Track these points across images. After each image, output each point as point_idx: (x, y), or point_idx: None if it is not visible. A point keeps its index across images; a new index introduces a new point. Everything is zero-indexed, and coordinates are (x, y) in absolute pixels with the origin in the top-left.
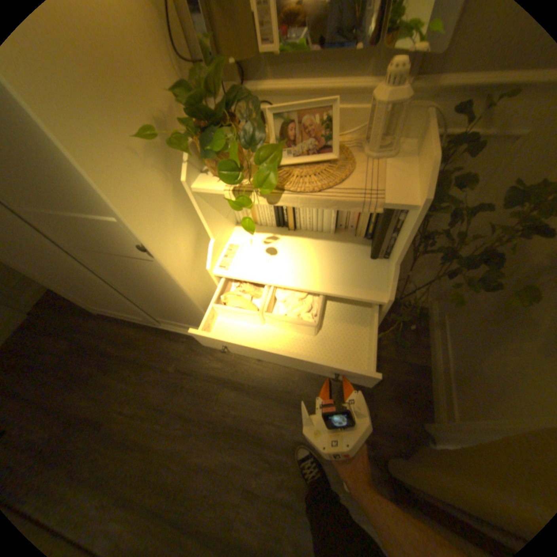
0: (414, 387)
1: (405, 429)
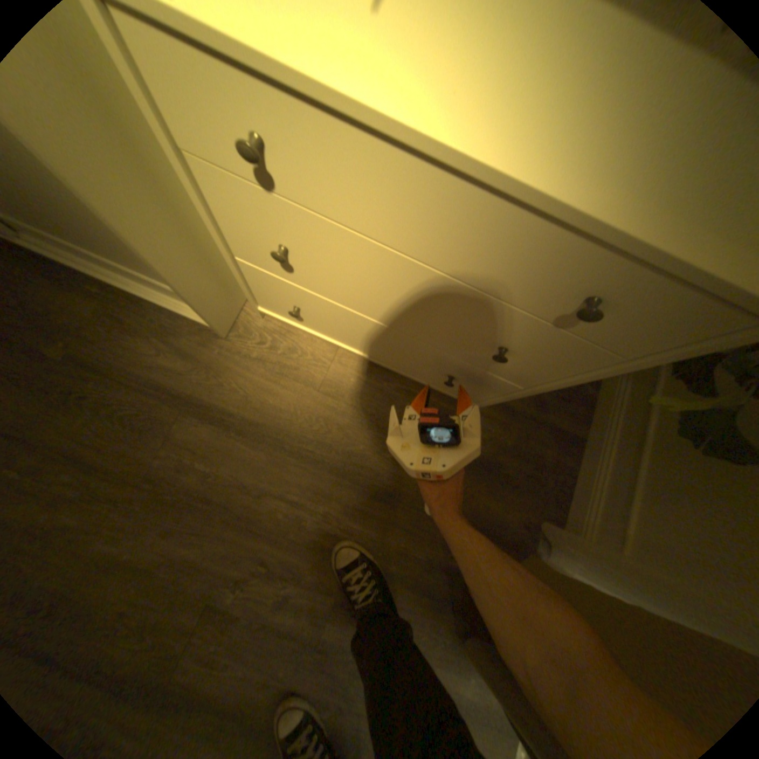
0: (551, 467)
1: (519, 533)
